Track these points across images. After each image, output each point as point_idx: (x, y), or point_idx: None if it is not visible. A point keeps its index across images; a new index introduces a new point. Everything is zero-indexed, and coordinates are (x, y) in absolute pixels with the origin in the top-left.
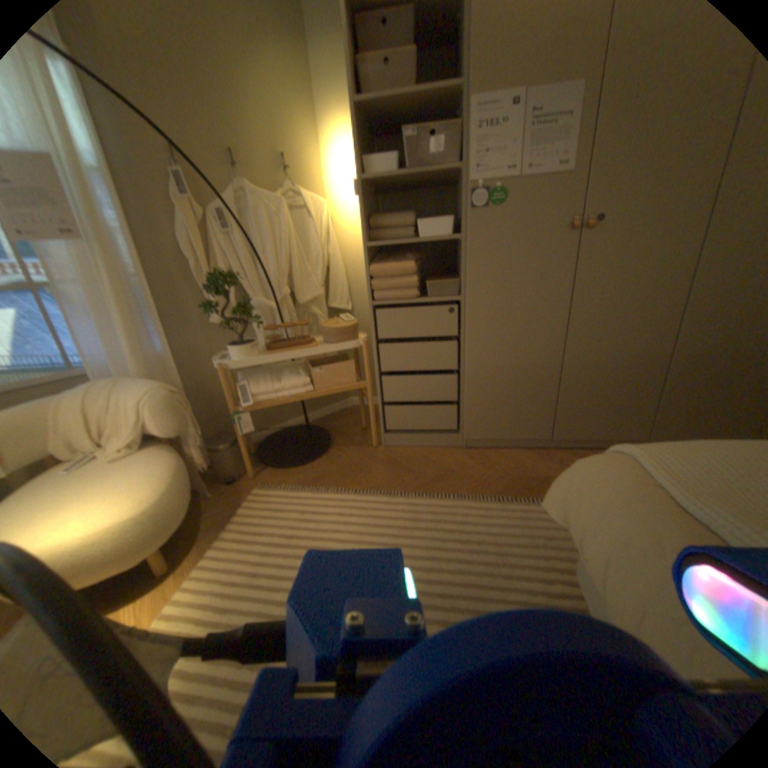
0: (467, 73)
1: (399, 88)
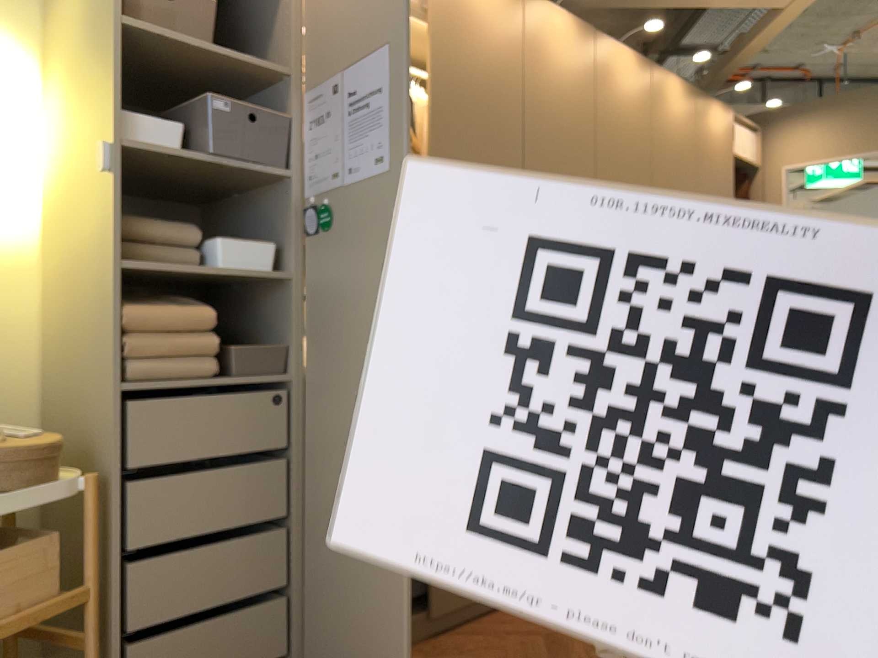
0: (298, 67)
1: (190, 41)
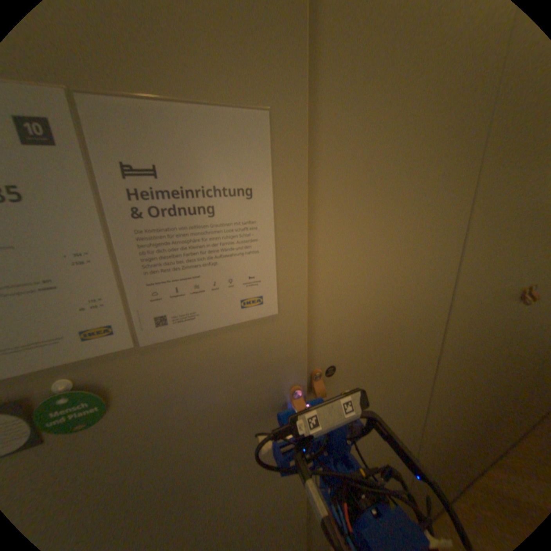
0: None
1: None
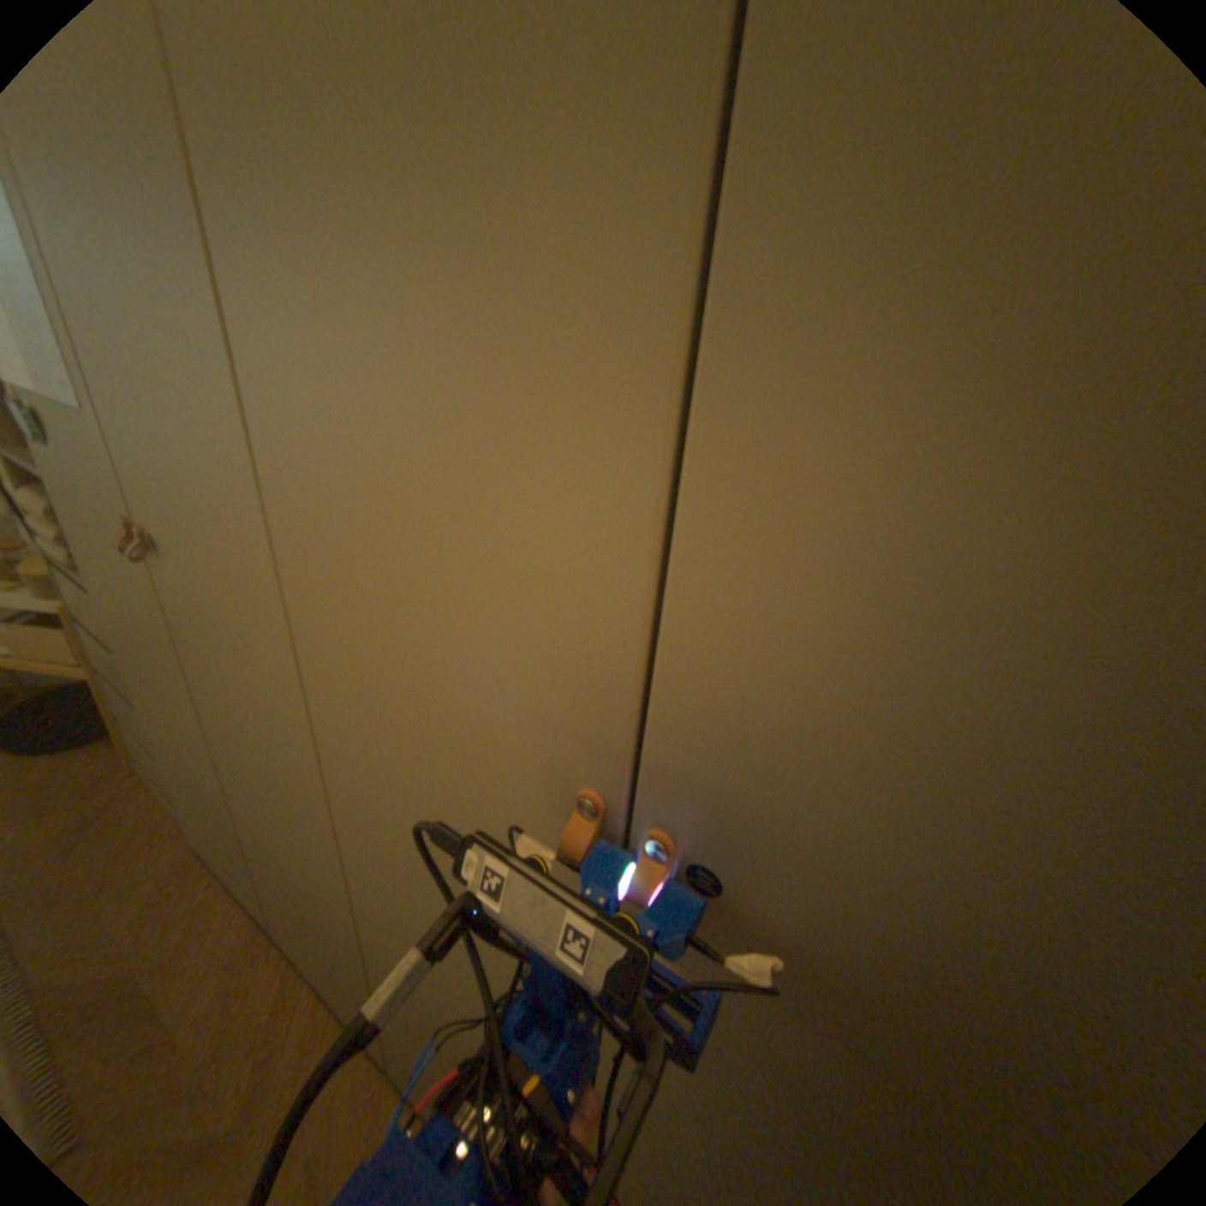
0: None
1: None
